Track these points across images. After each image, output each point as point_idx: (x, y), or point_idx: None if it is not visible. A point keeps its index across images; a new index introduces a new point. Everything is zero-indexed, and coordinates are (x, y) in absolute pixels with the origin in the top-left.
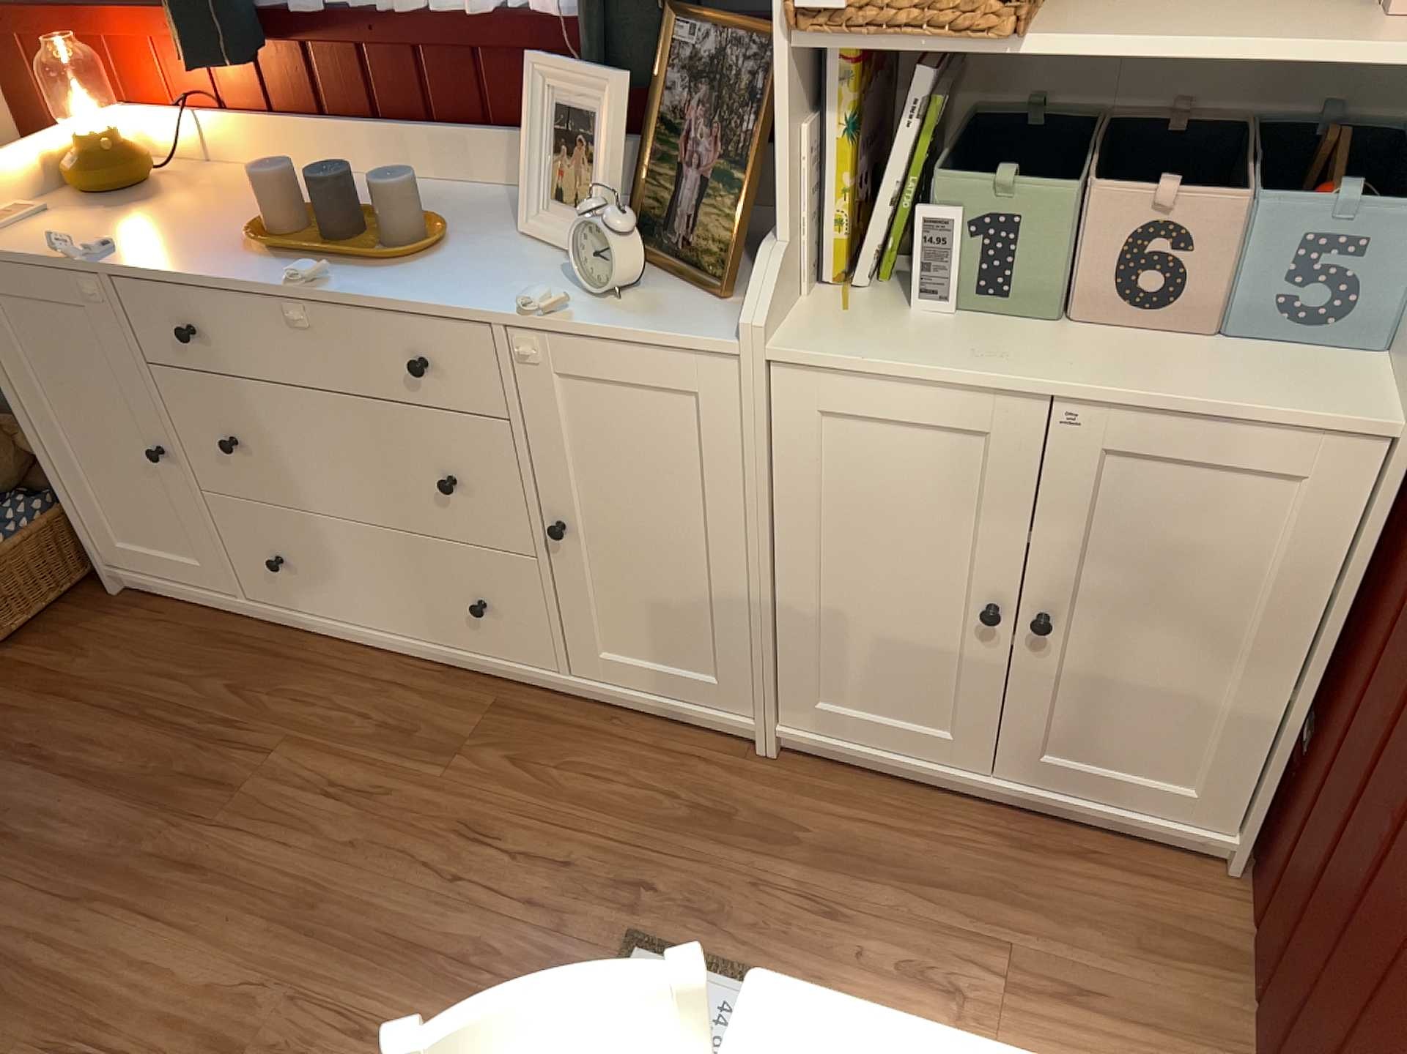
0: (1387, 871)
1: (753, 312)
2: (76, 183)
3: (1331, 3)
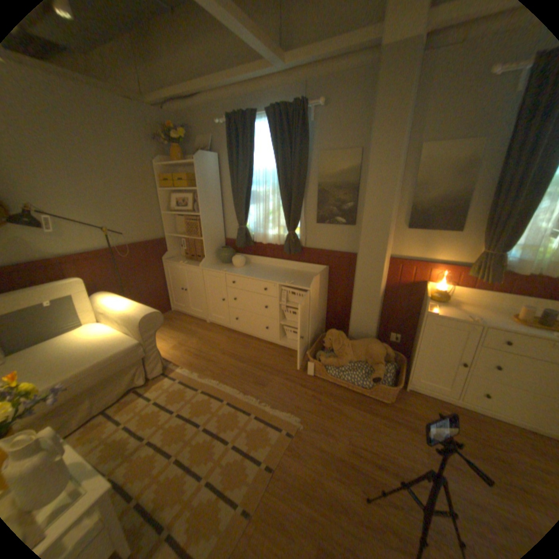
0: None
1: None
2: (440, 300)
3: None
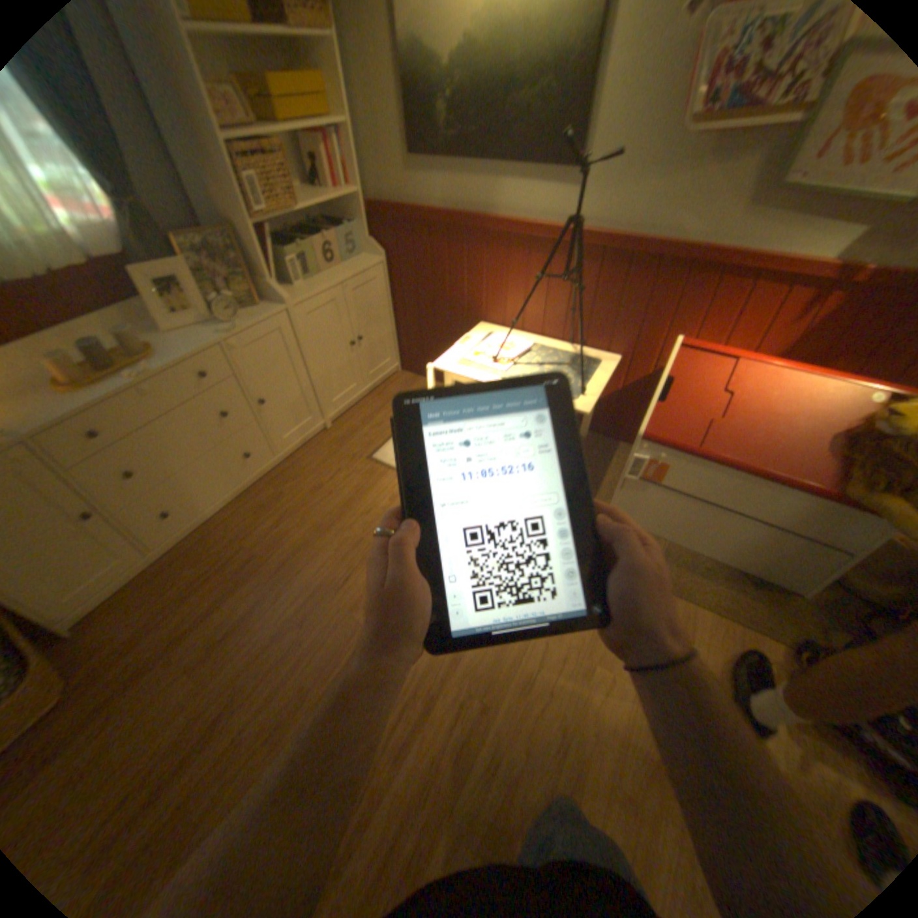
0: (435, 321)
1: (284, 297)
2: None
3: (313, 191)
